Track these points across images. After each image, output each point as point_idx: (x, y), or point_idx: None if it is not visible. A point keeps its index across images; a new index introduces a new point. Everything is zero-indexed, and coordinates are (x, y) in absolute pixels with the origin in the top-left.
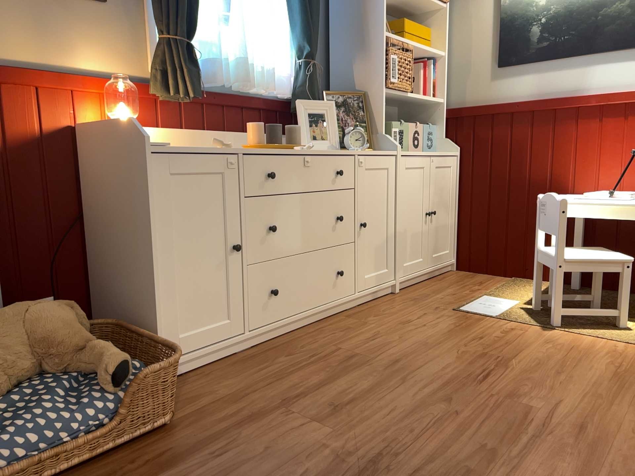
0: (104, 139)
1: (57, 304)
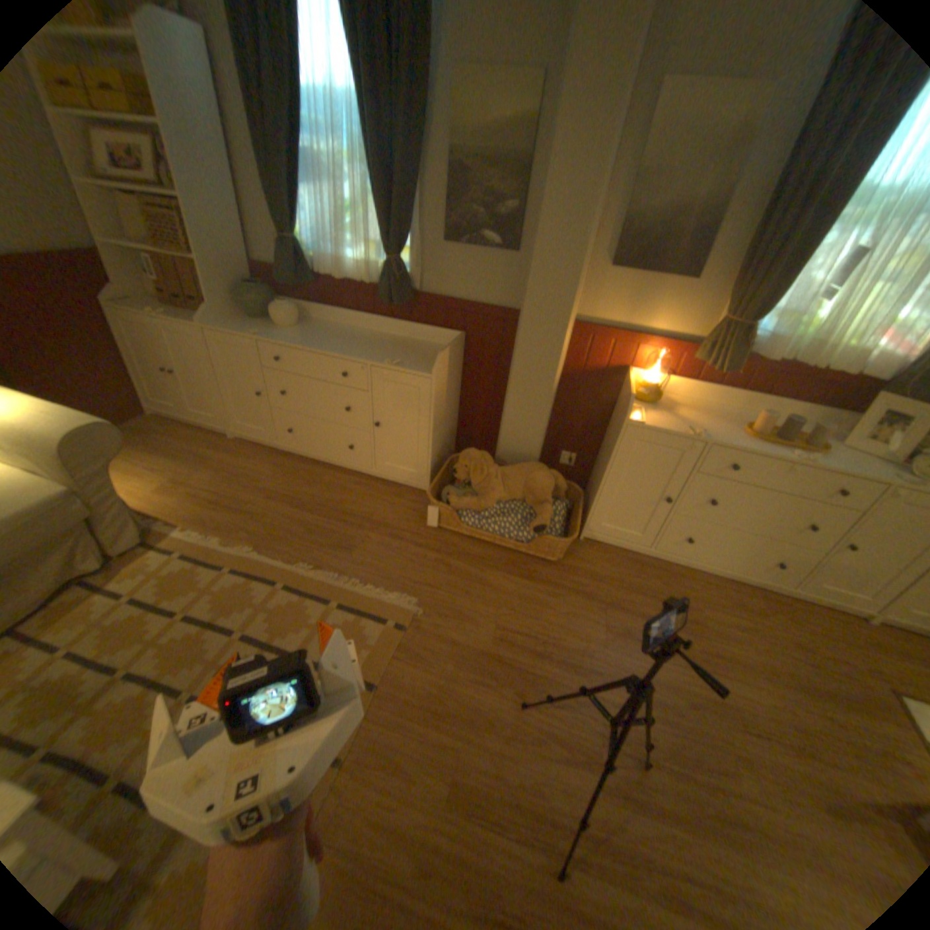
0: (627, 392)
1: (550, 474)
